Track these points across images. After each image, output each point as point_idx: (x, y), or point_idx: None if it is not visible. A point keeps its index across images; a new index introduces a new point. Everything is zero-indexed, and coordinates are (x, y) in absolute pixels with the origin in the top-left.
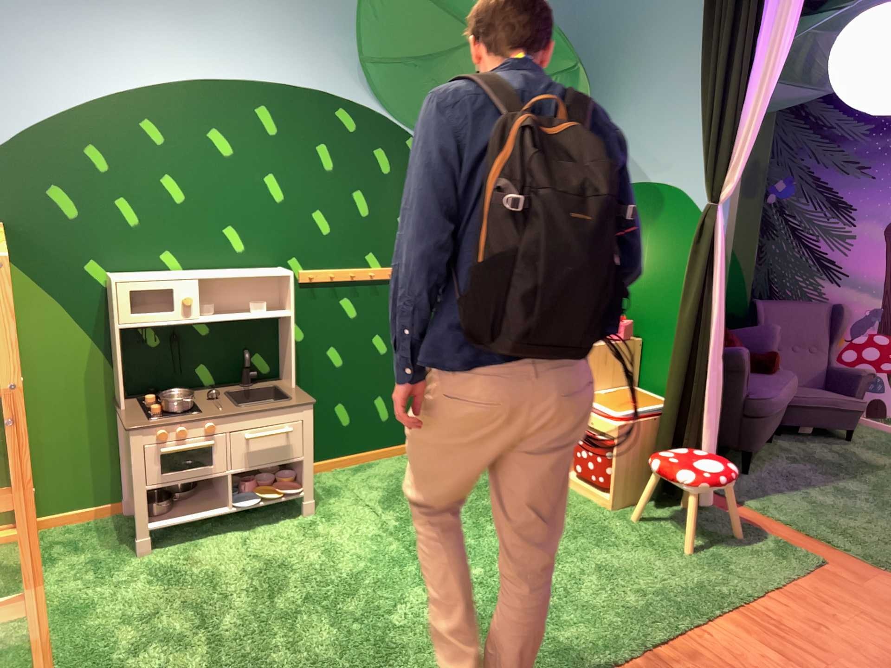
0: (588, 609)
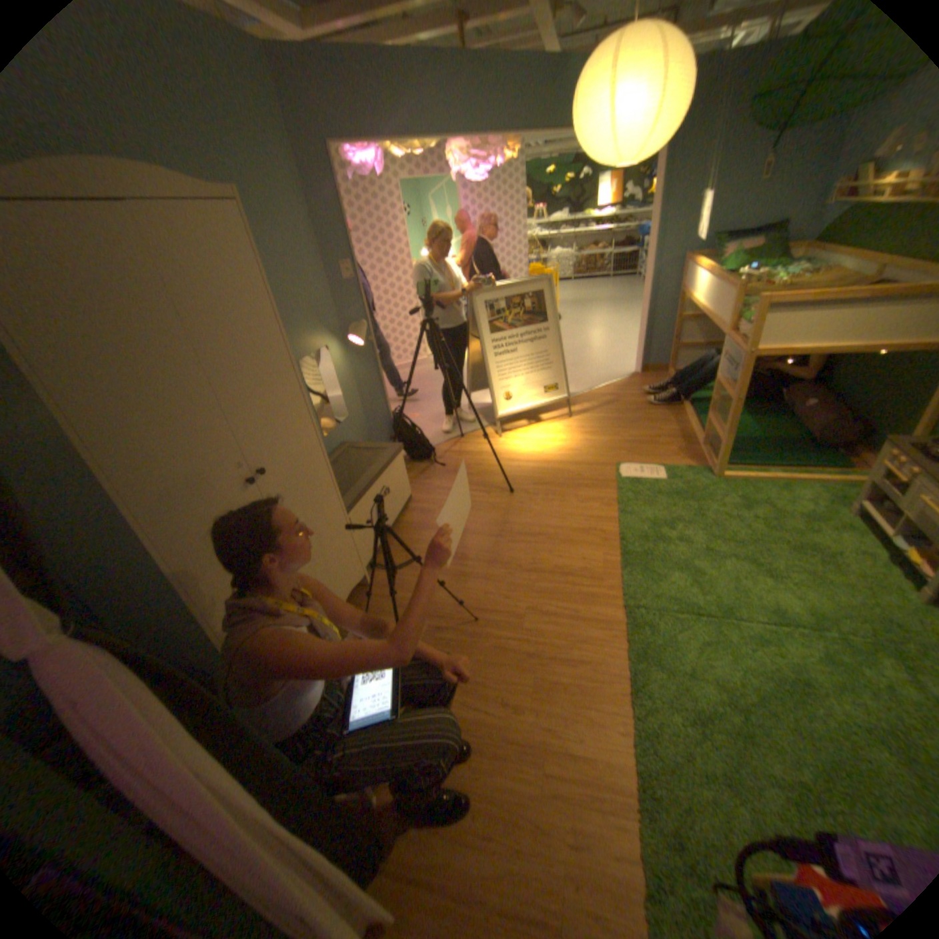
0: (678, 675)
